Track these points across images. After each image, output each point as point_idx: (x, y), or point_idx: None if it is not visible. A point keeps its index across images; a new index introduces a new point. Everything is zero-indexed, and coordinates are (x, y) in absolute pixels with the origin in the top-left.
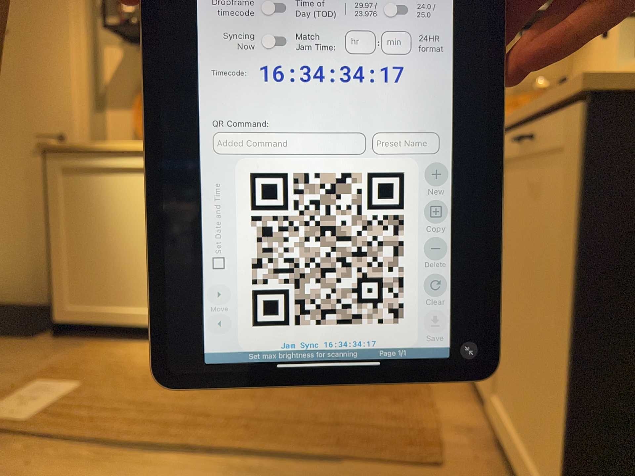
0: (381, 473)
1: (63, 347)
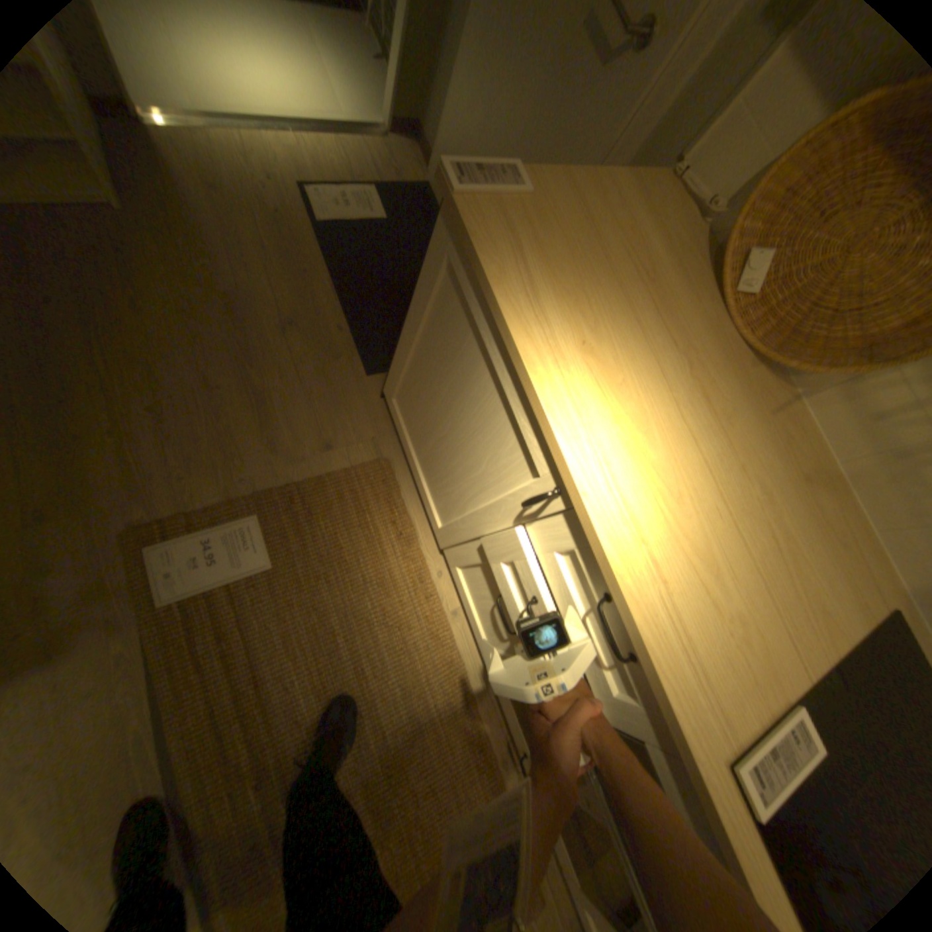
0: None
1: (365, 436)
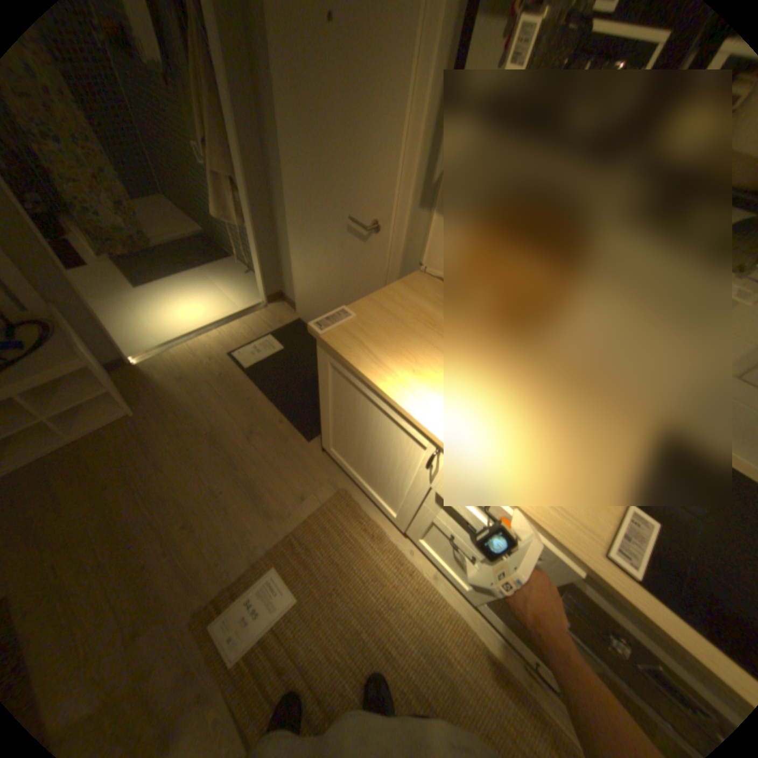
0: None
1: (323, 480)
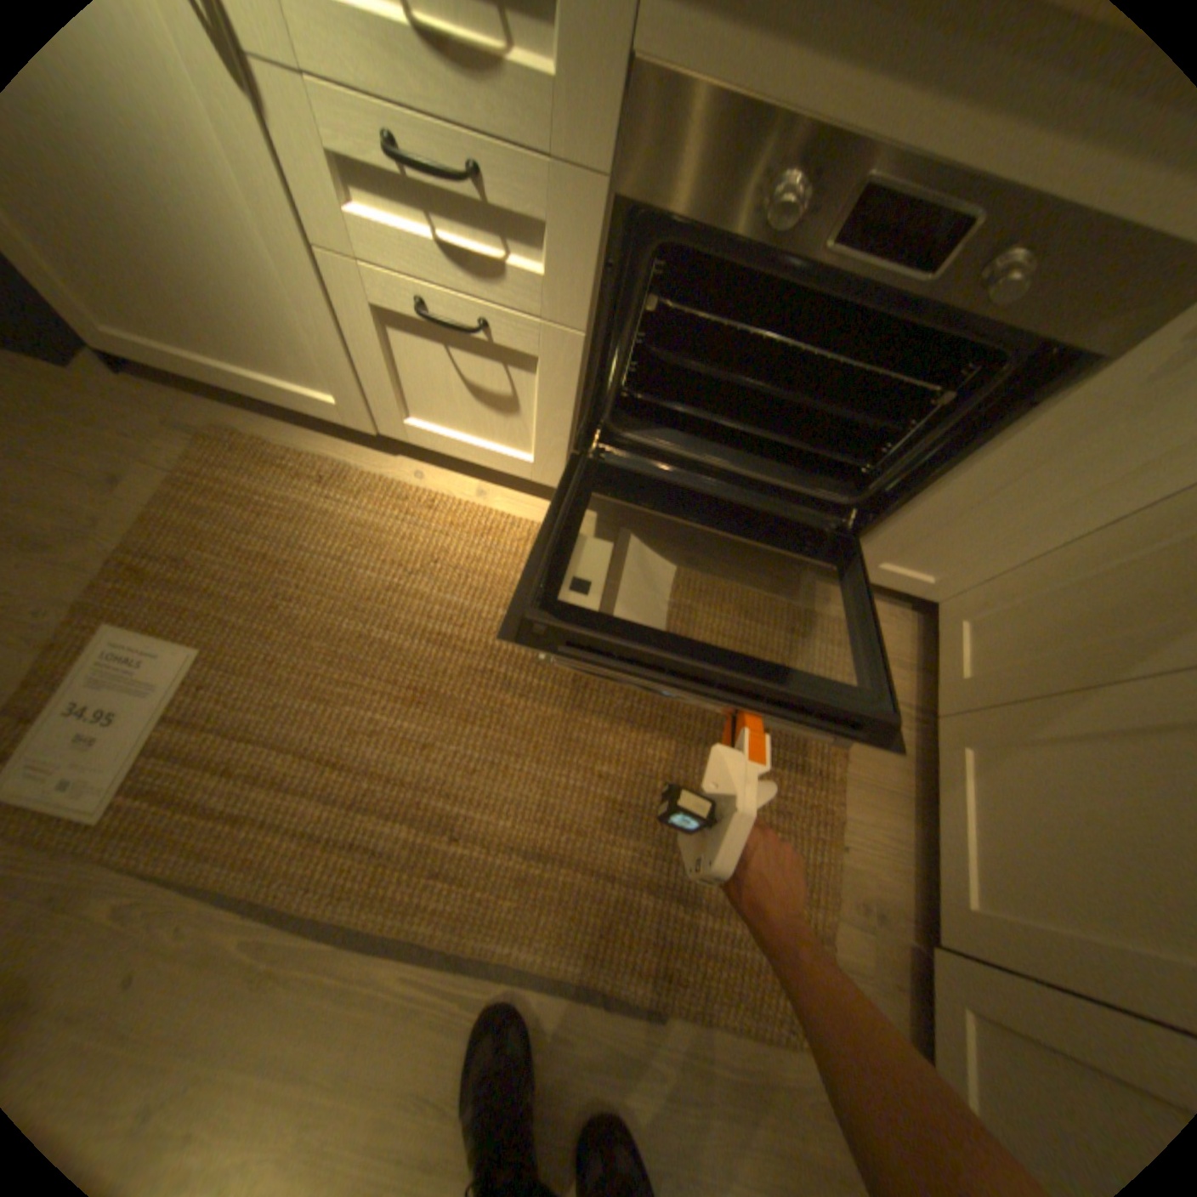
0: (719, 1040)
1: (146, 426)
